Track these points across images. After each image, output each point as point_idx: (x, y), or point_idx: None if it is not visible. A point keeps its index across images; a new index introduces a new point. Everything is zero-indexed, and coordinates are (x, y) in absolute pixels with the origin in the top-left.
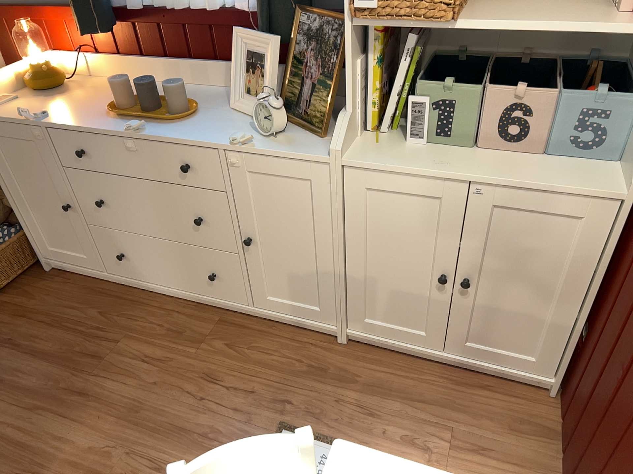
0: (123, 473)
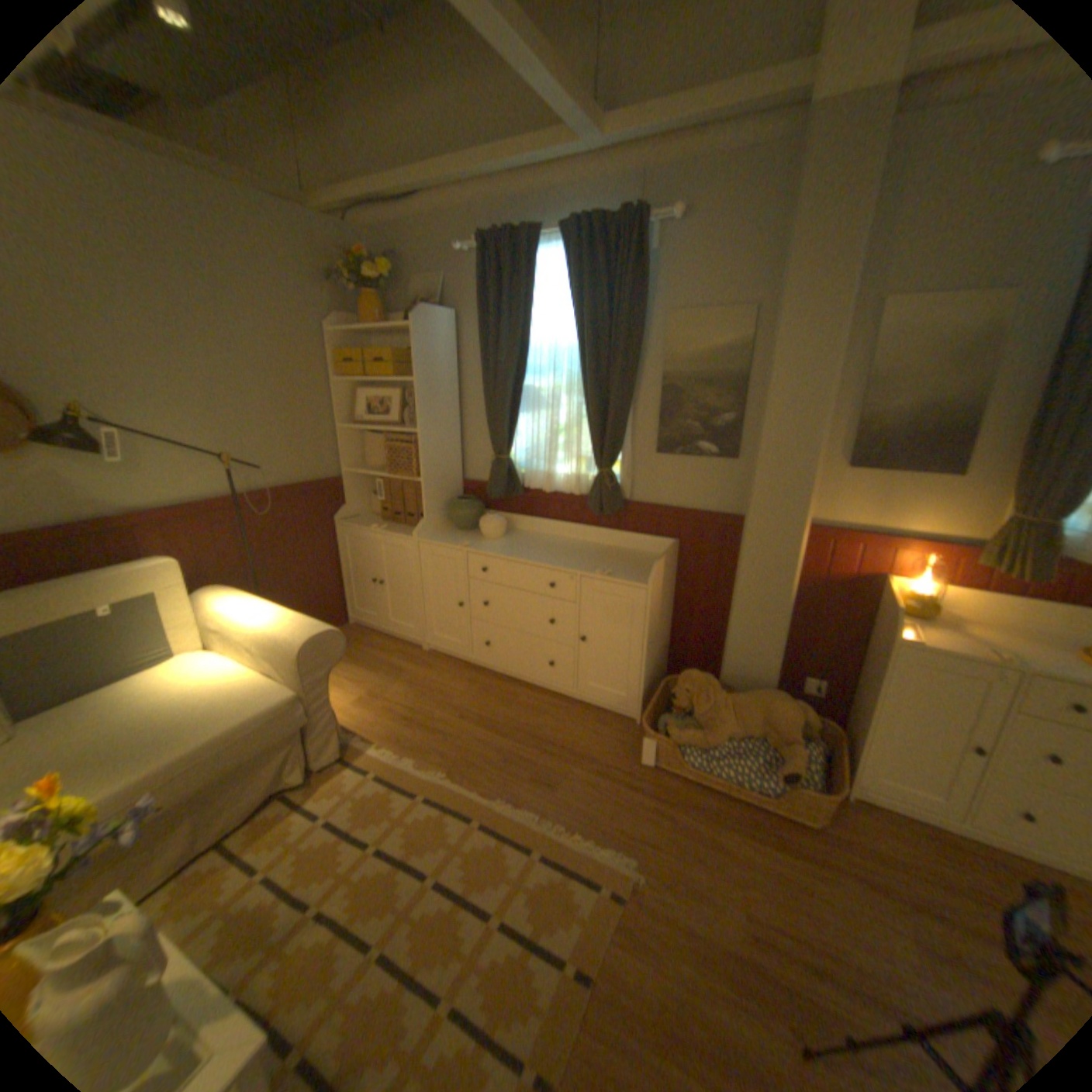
0: None
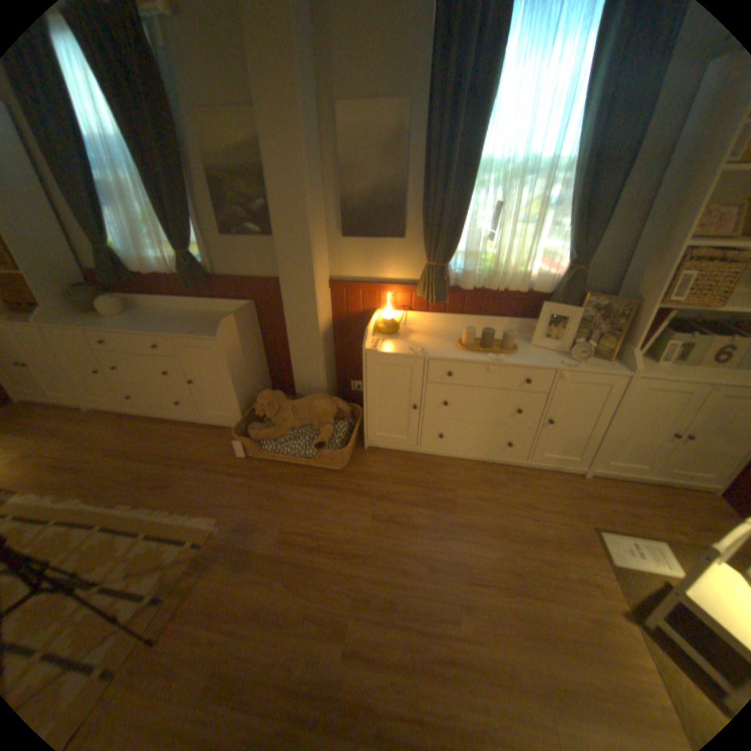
0: (532, 575)
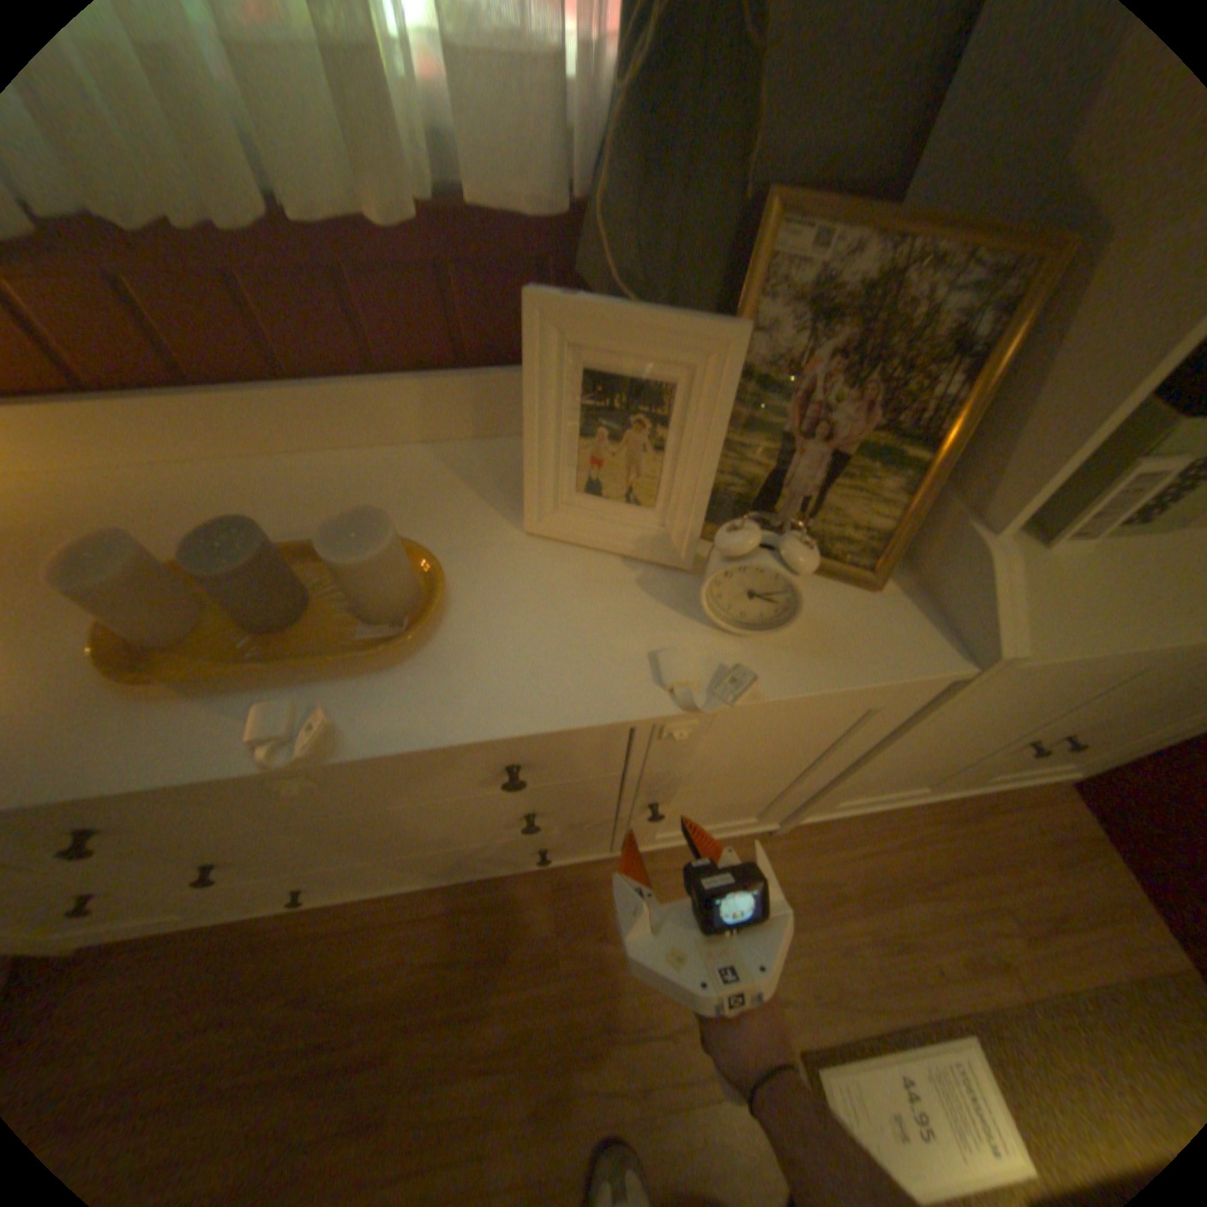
0: None
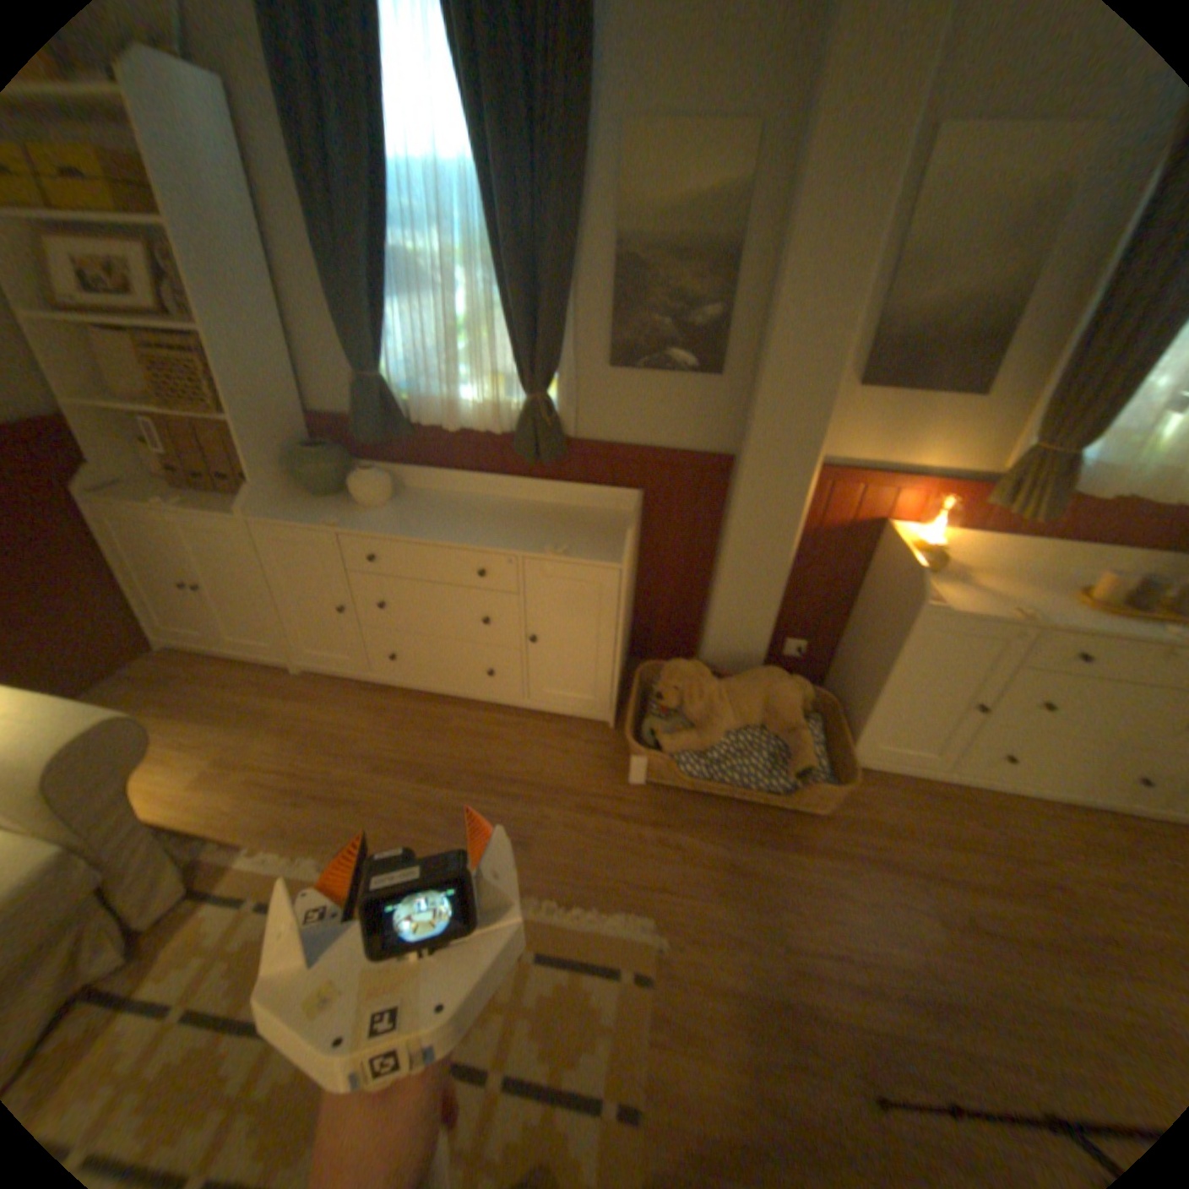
0: None
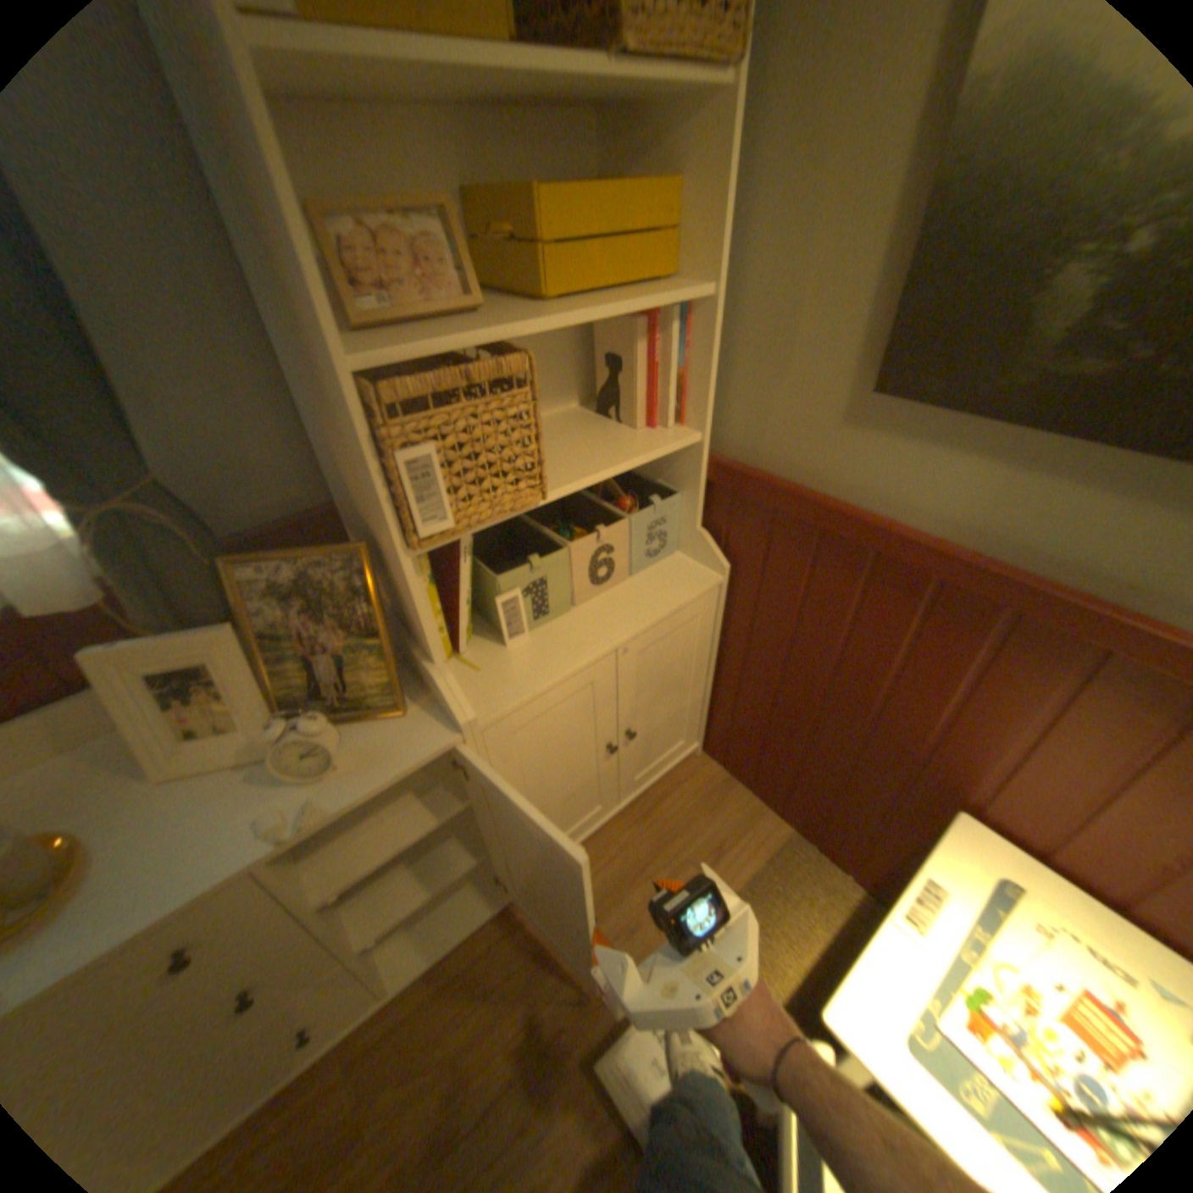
0: None
